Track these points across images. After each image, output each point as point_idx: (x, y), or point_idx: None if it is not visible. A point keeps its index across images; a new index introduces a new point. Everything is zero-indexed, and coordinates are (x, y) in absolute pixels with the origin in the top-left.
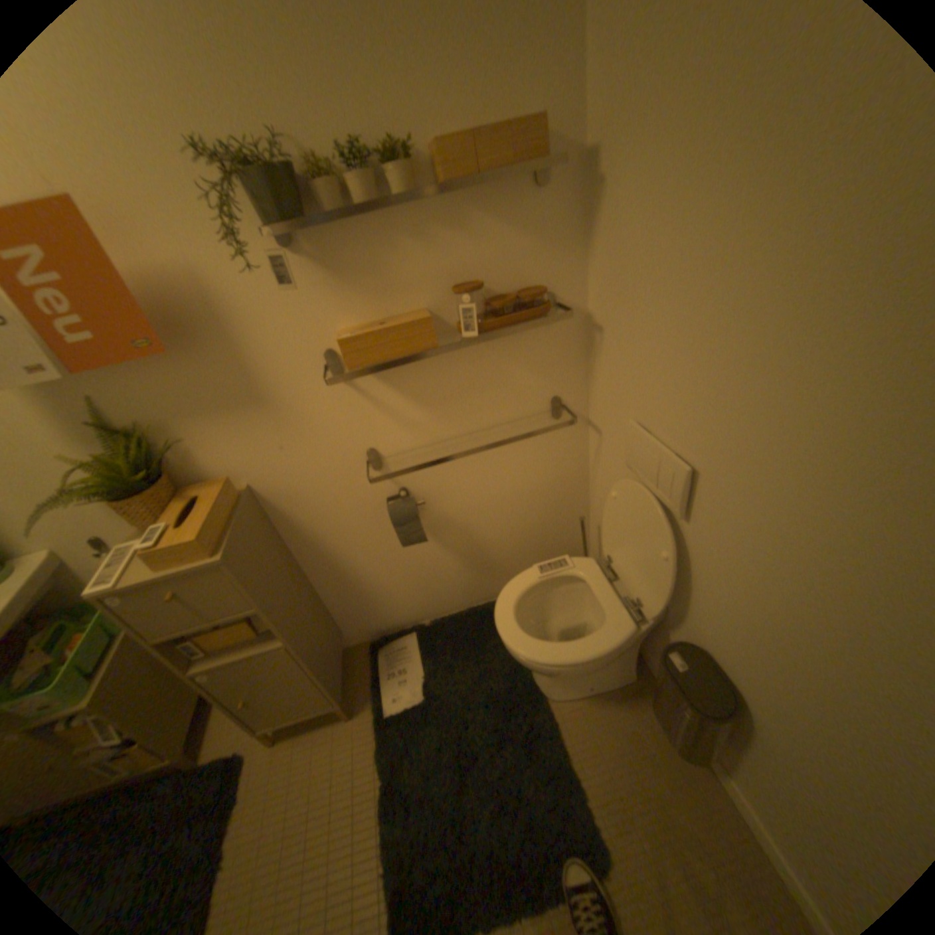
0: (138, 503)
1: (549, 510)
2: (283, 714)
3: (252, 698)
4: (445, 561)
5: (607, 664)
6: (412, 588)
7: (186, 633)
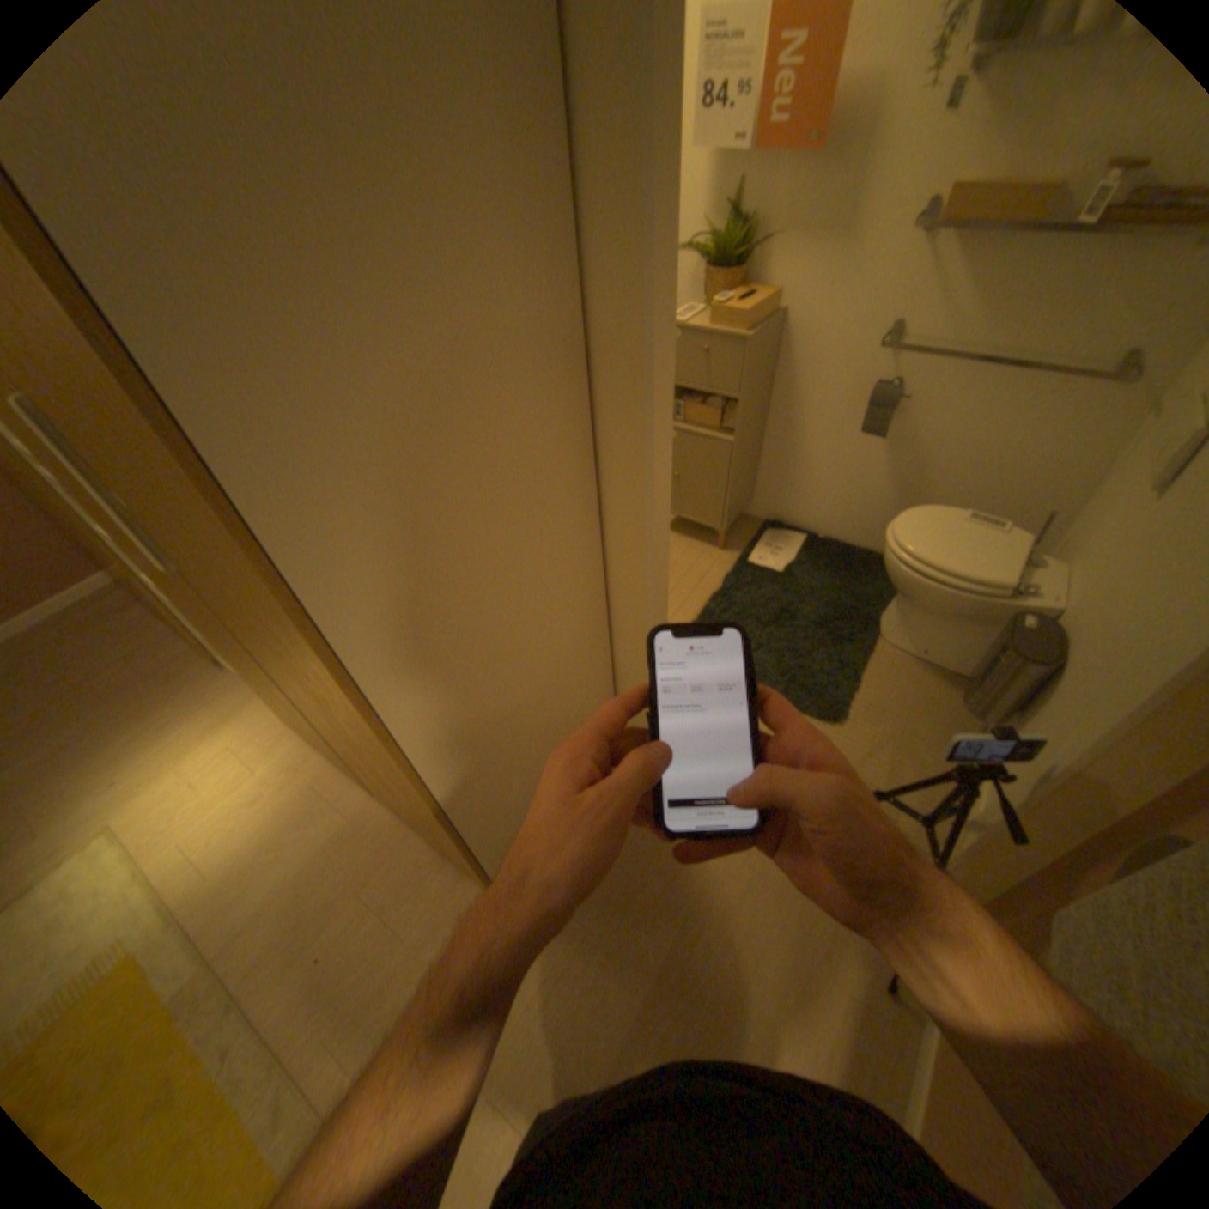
0: (725, 278)
1: (1027, 493)
2: (692, 507)
3: (687, 476)
4: (882, 483)
5: (964, 612)
6: (835, 494)
7: (693, 389)
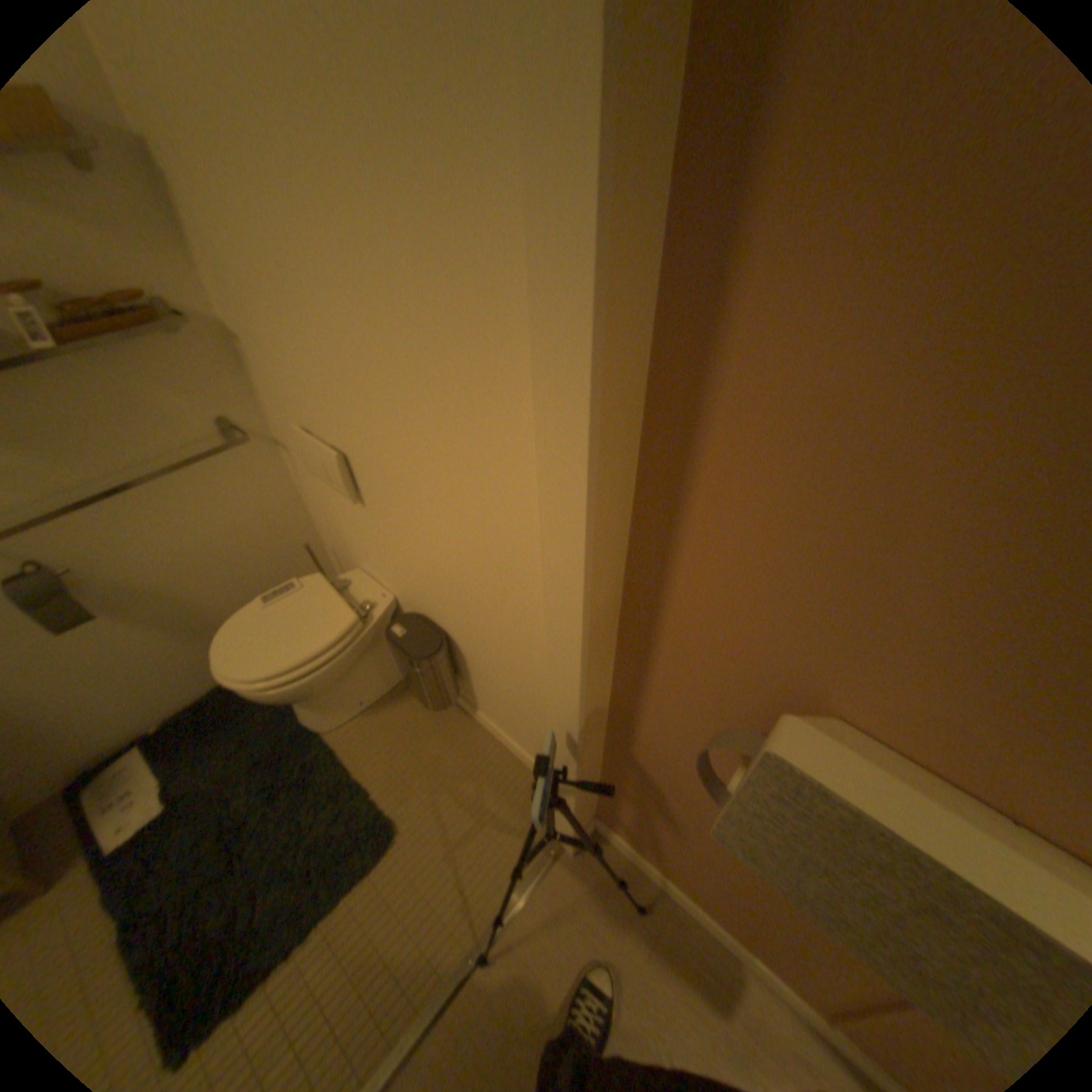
0: None
1: (269, 549)
2: None
3: None
4: (145, 644)
5: (350, 666)
6: (107, 695)
7: None
